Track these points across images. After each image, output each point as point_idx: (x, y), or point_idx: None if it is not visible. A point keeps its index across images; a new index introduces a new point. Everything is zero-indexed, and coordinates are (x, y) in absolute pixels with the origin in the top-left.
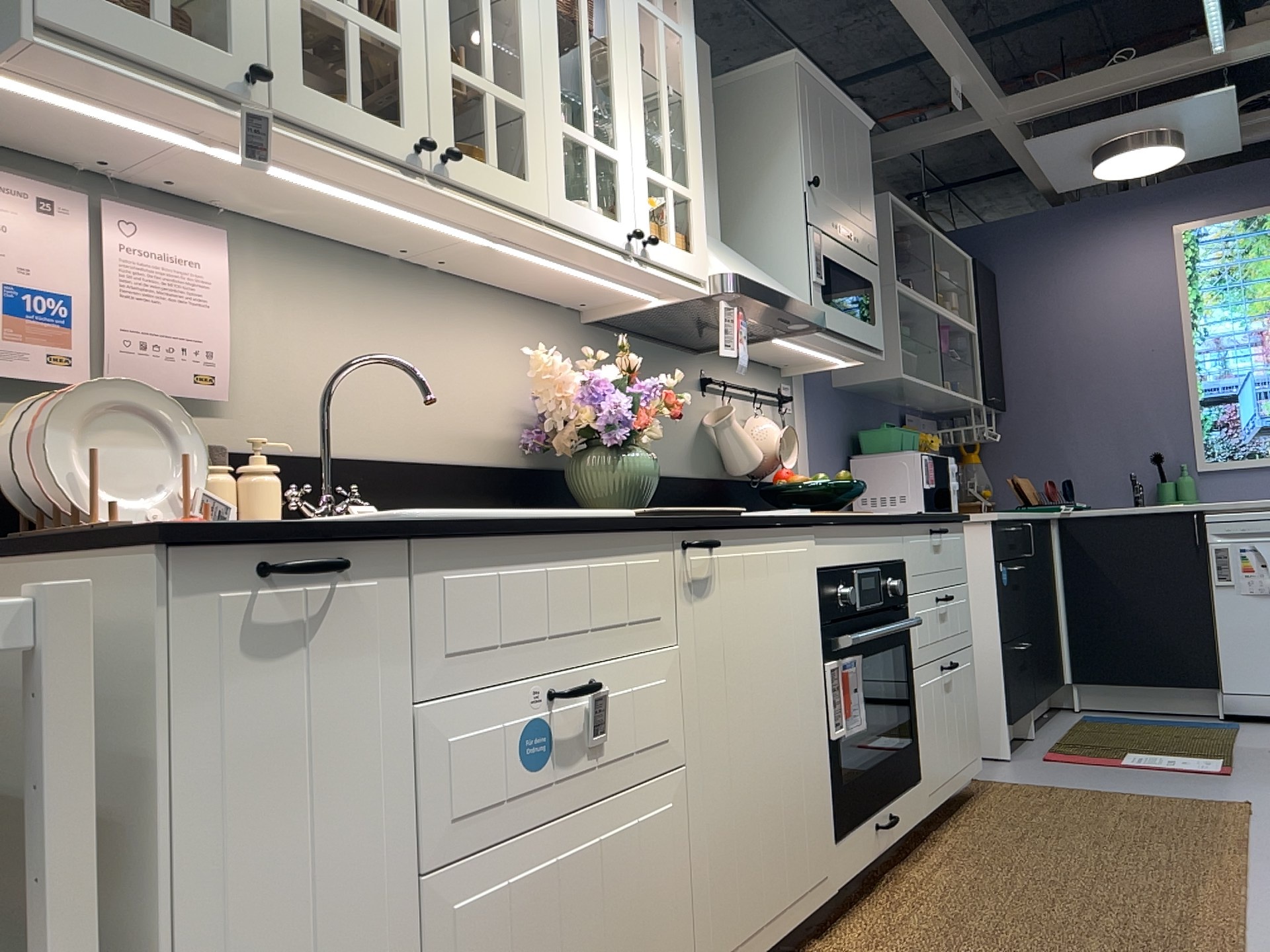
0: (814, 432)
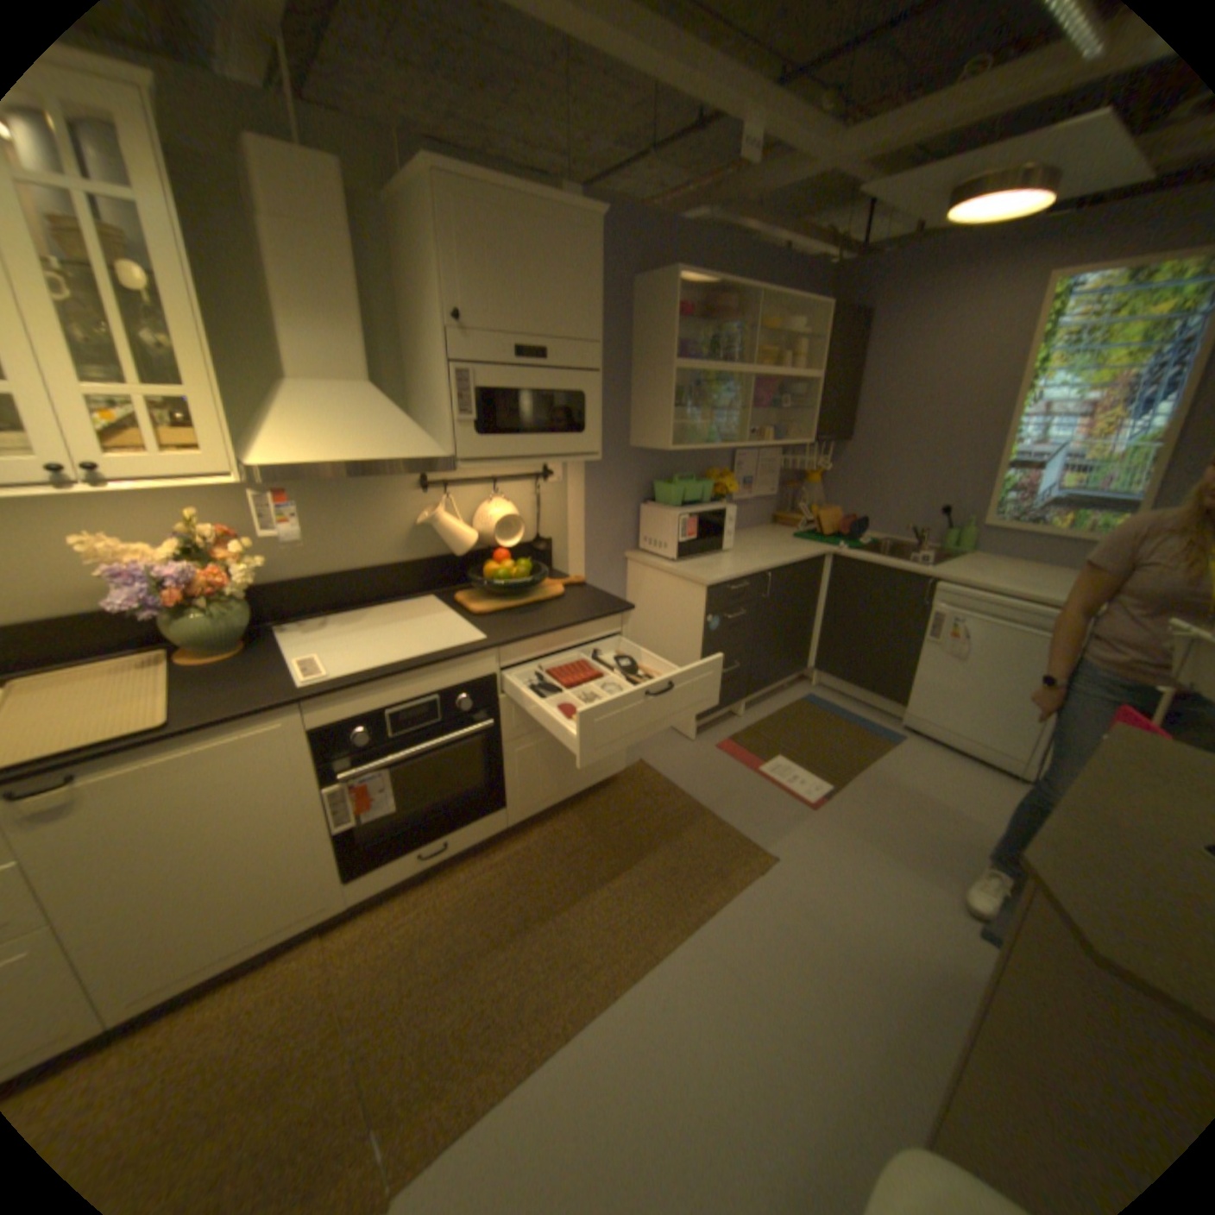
0: (591, 492)
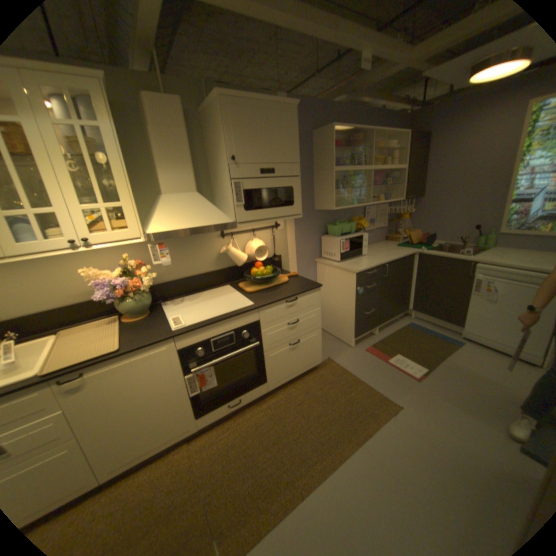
0: (297, 232)
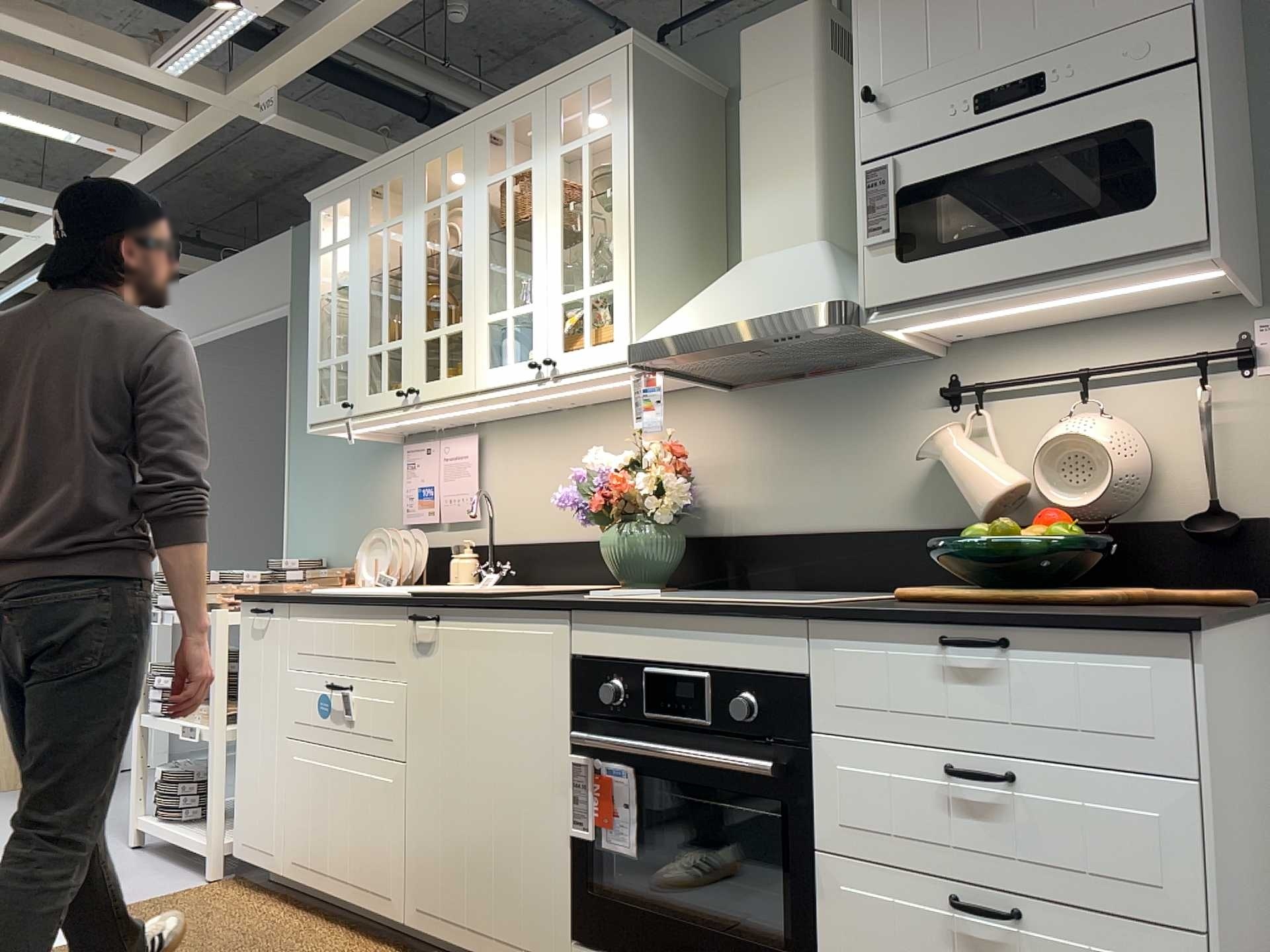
0: None
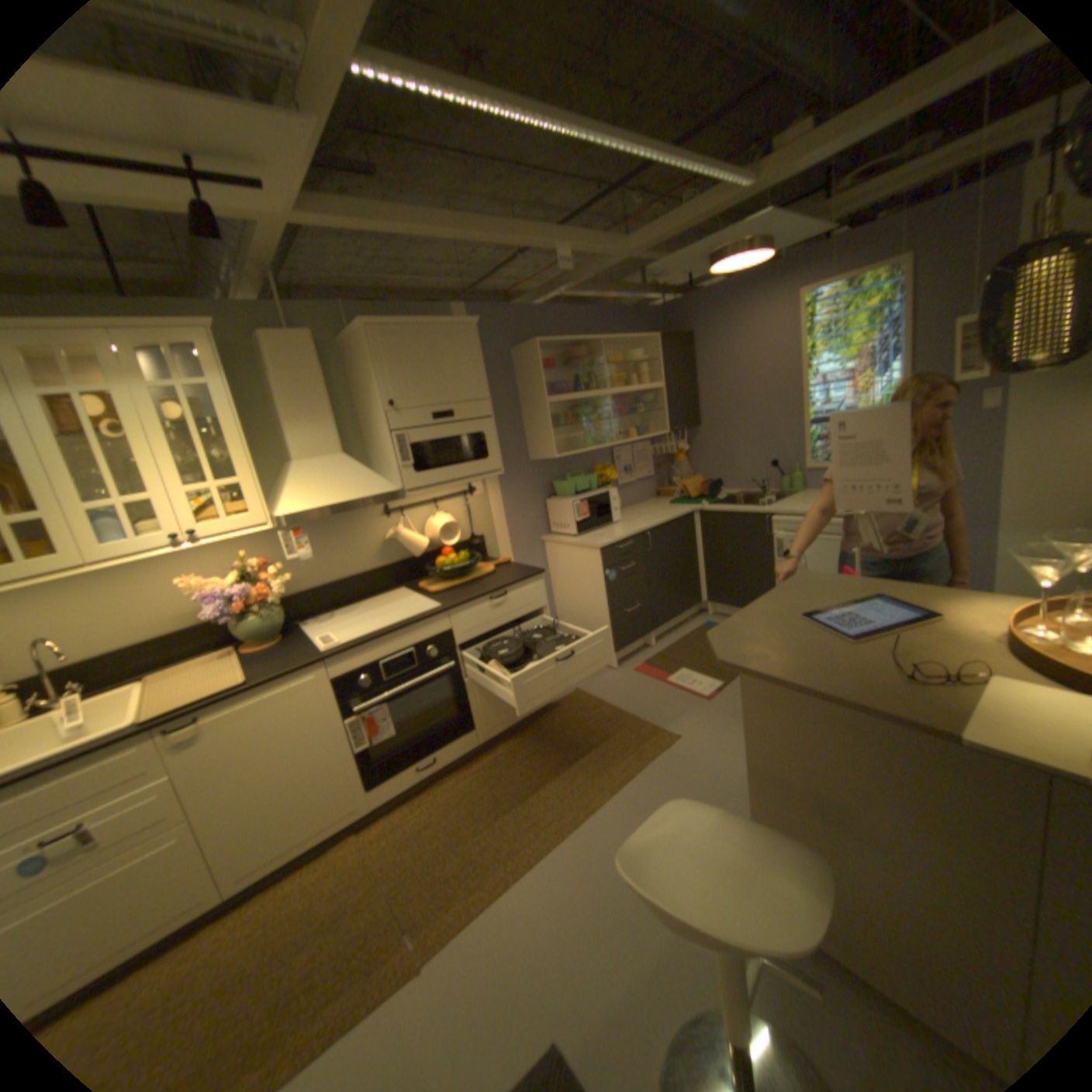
0: (507, 497)
